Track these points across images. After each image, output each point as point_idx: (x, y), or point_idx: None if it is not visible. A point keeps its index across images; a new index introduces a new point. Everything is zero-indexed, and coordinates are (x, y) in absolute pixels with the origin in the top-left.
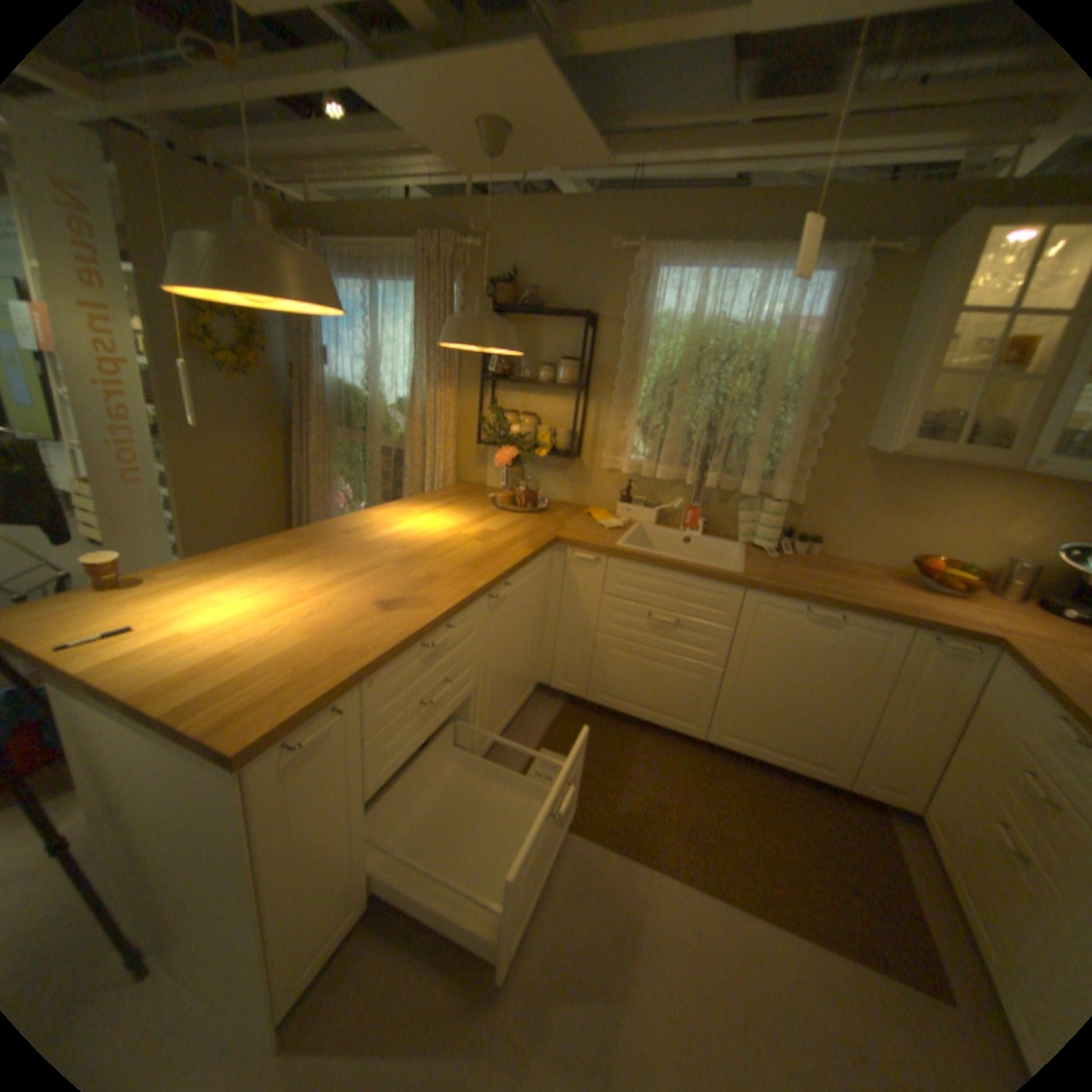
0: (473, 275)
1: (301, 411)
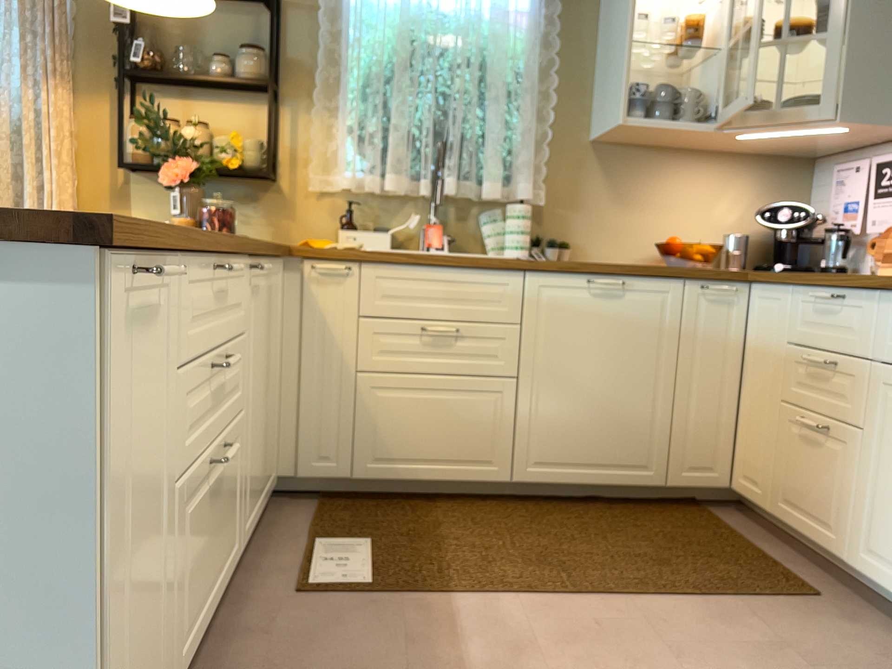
0: None
1: None
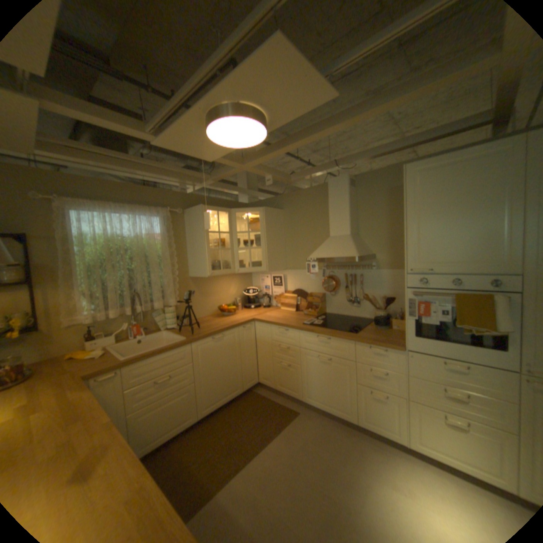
0: None
1: None
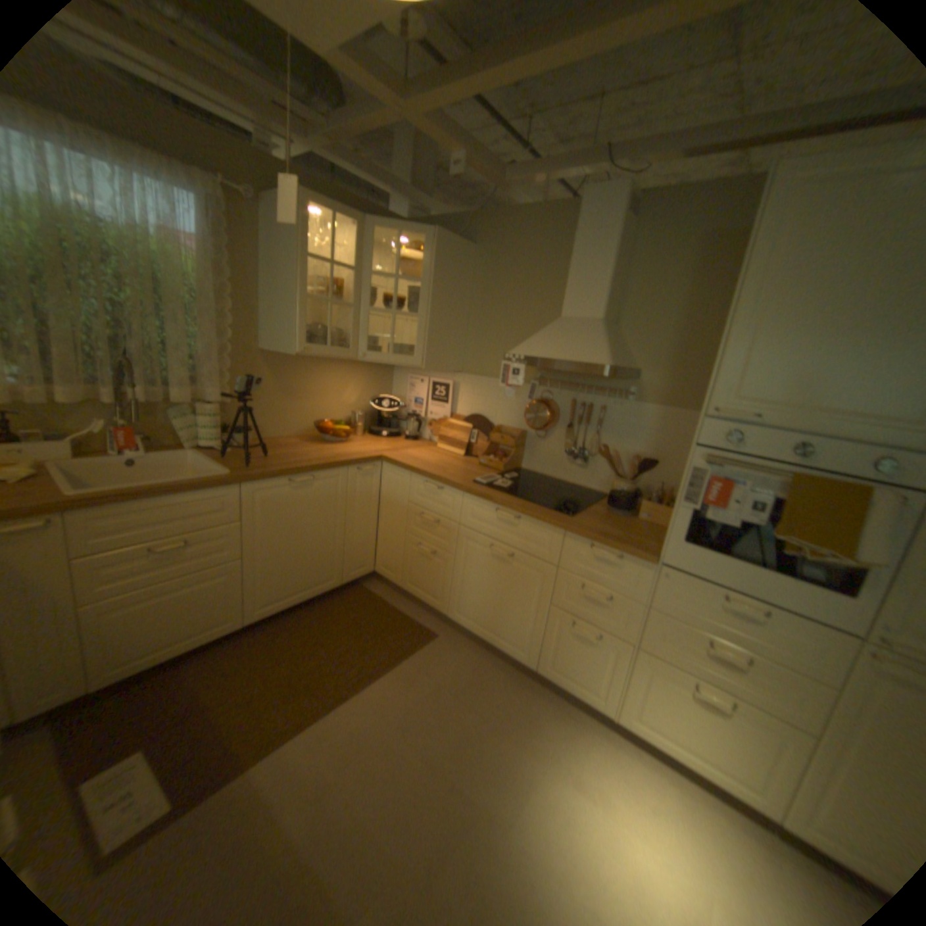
0: None
1: None
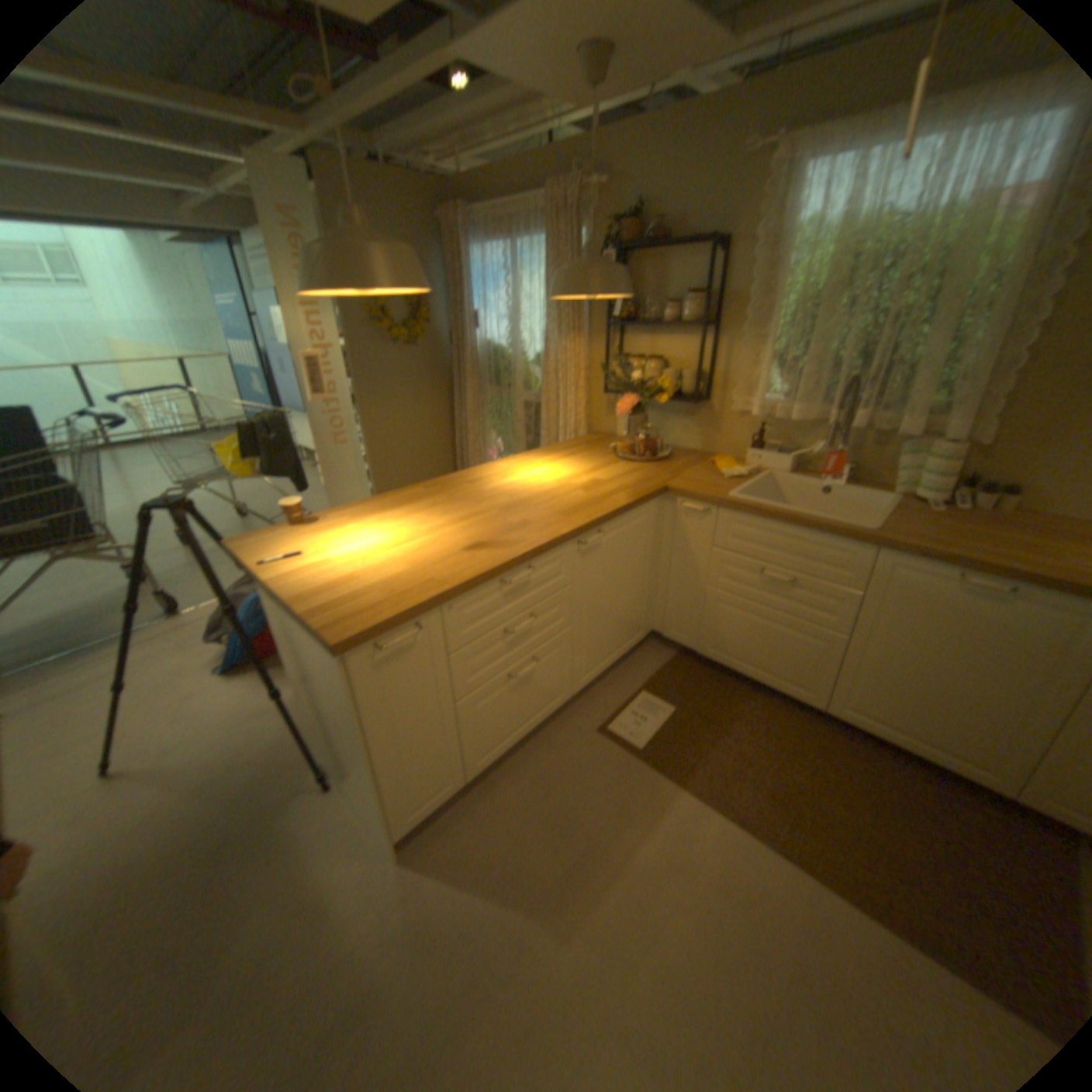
0: (599, 216)
1: (459, 374)
